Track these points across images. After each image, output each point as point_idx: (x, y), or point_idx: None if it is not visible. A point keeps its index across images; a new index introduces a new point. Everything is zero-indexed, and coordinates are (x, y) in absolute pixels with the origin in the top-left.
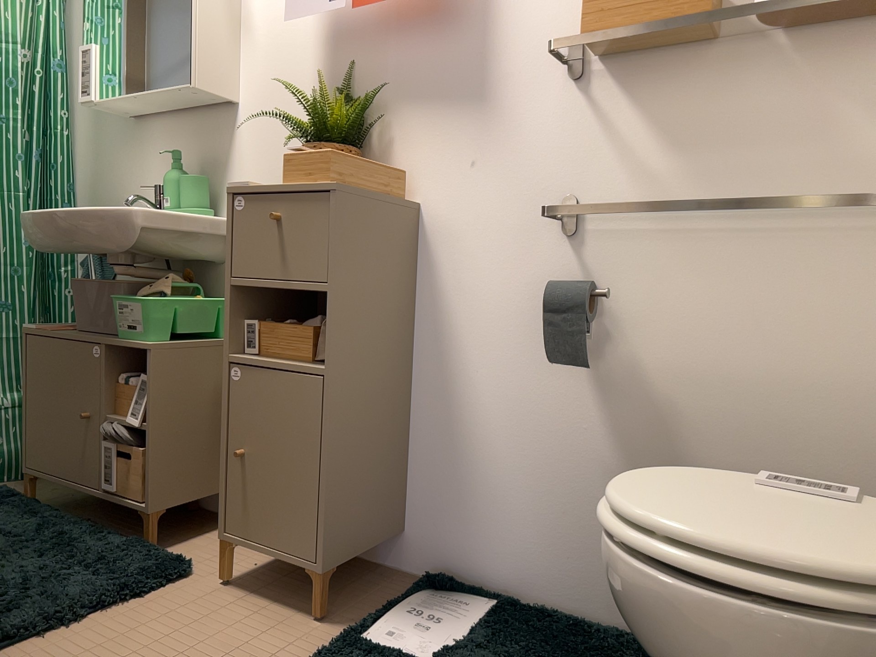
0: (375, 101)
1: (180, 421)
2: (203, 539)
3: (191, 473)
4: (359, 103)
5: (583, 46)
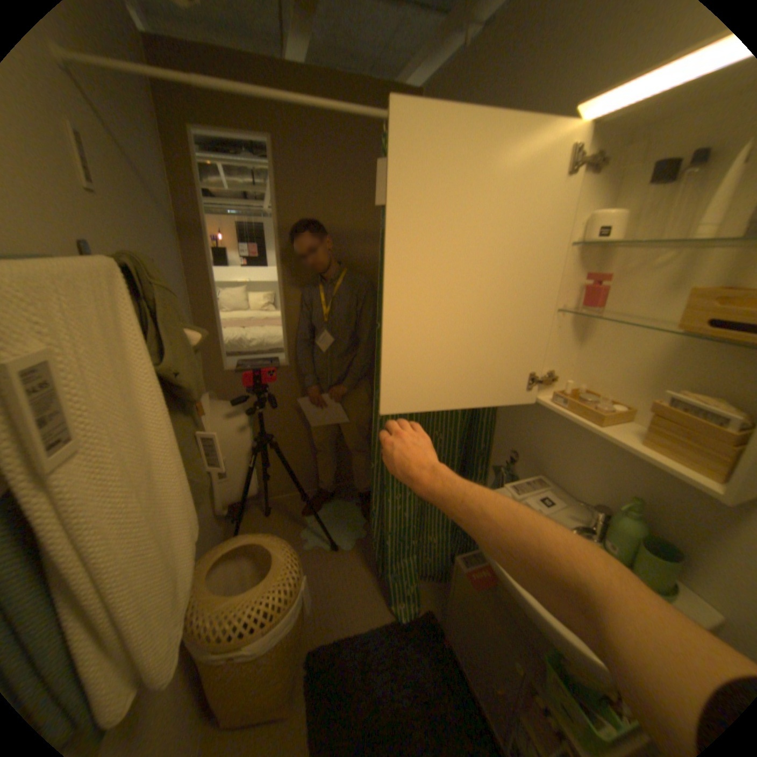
0: None
1: None
2: None
3: None
4: None
5: None
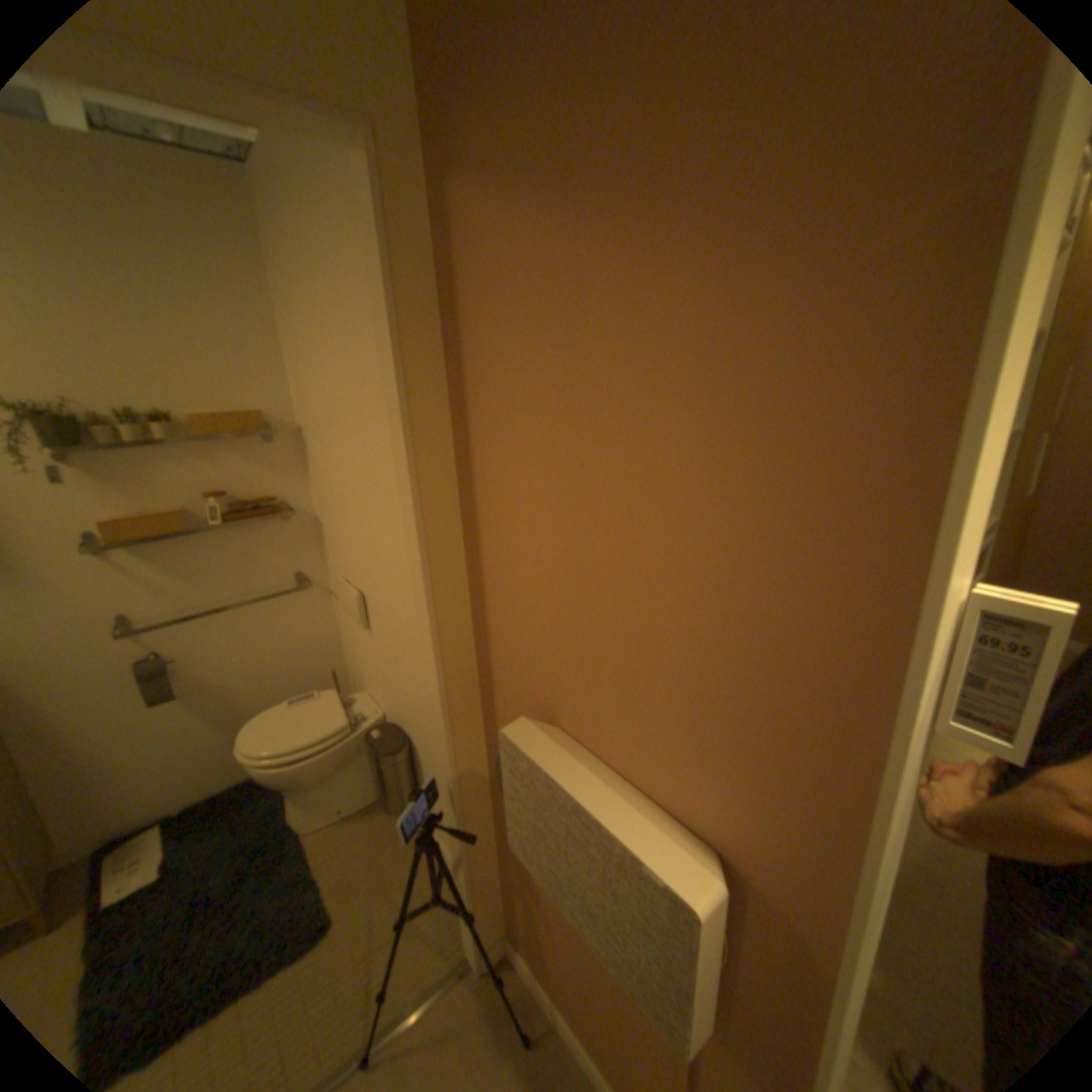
0: None
1: None
2: None
3: None
4: None
5: (97, 536)
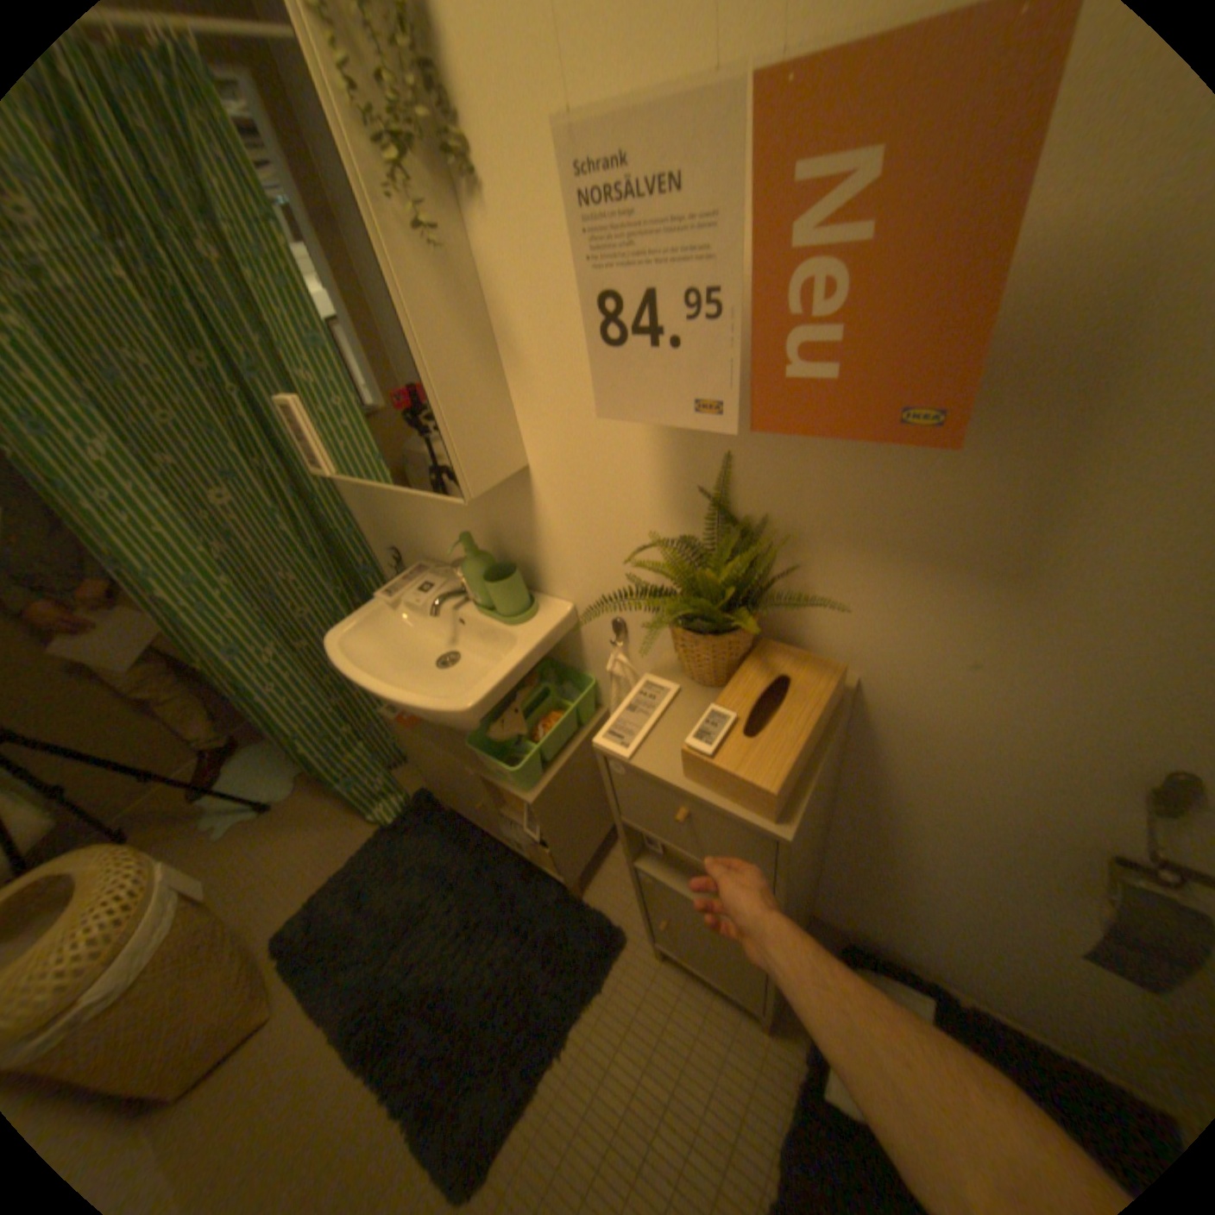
0: (779, 524)
1: (574, 821)
2: (614, 866)
3: (593, 837)
4: (745, 519)
5: None
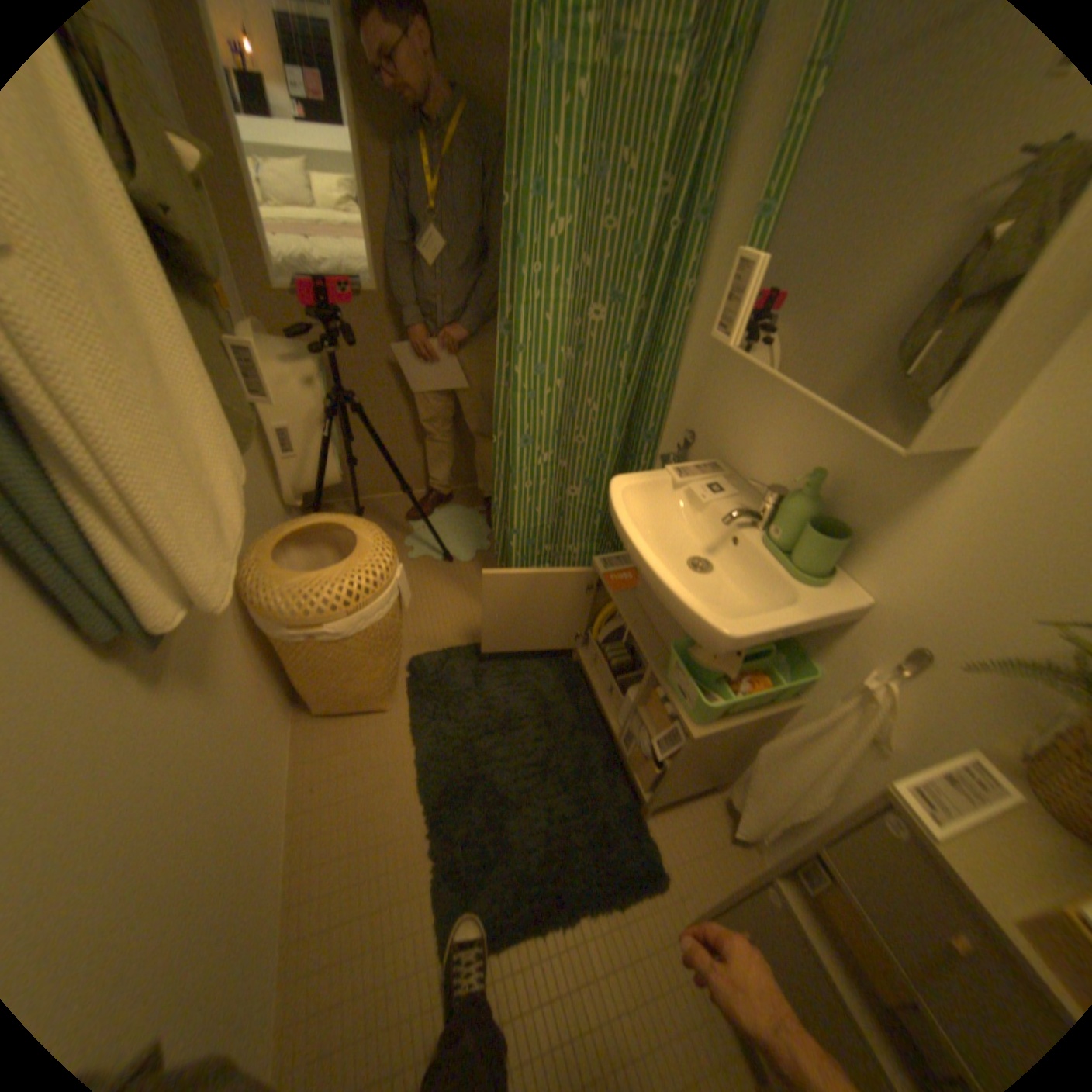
0: None
1: (702, 768)
2: (689, 816)
3: (697, 787)
4: None
5: None
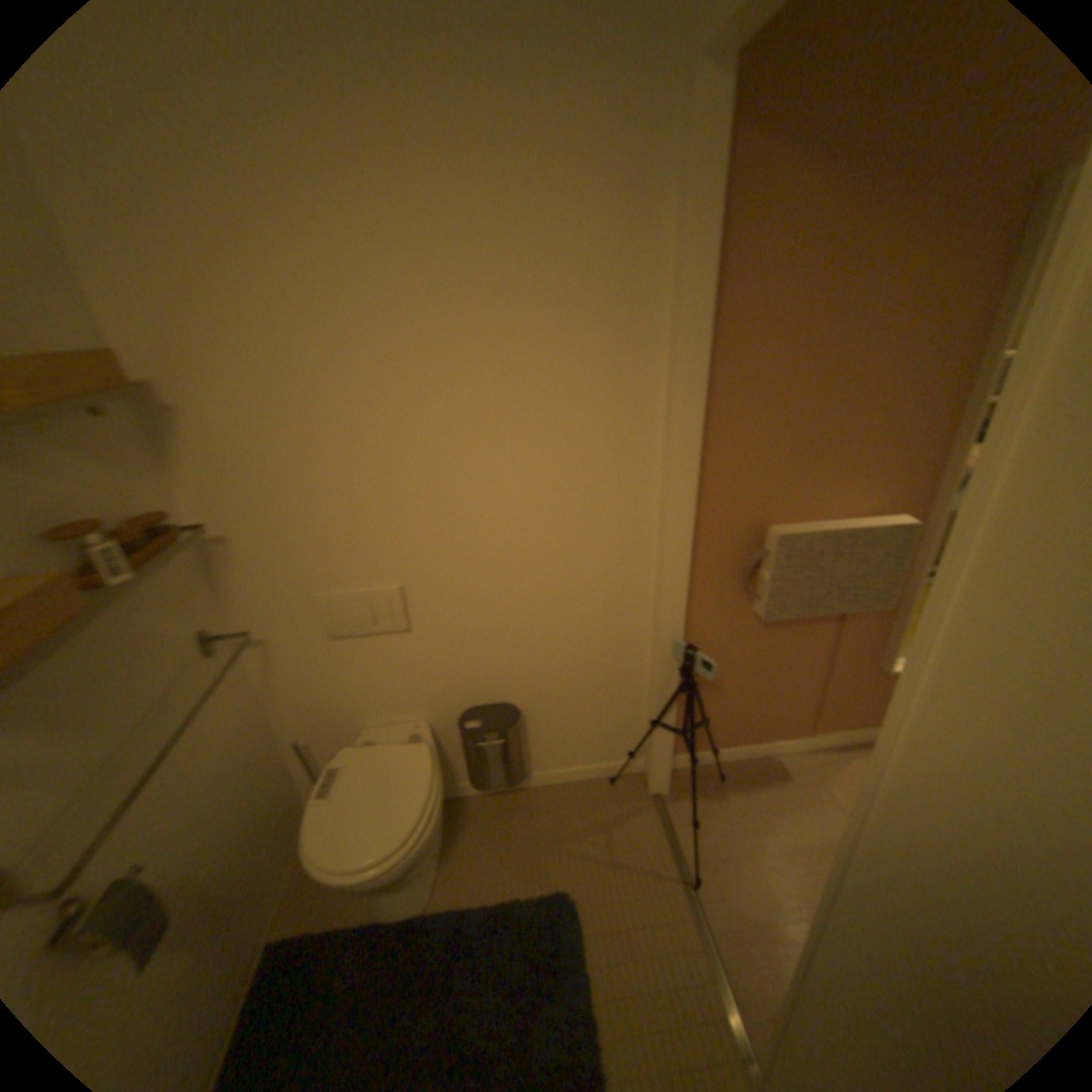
0: None
1: None
2: None
3: None
4: None
5: None
